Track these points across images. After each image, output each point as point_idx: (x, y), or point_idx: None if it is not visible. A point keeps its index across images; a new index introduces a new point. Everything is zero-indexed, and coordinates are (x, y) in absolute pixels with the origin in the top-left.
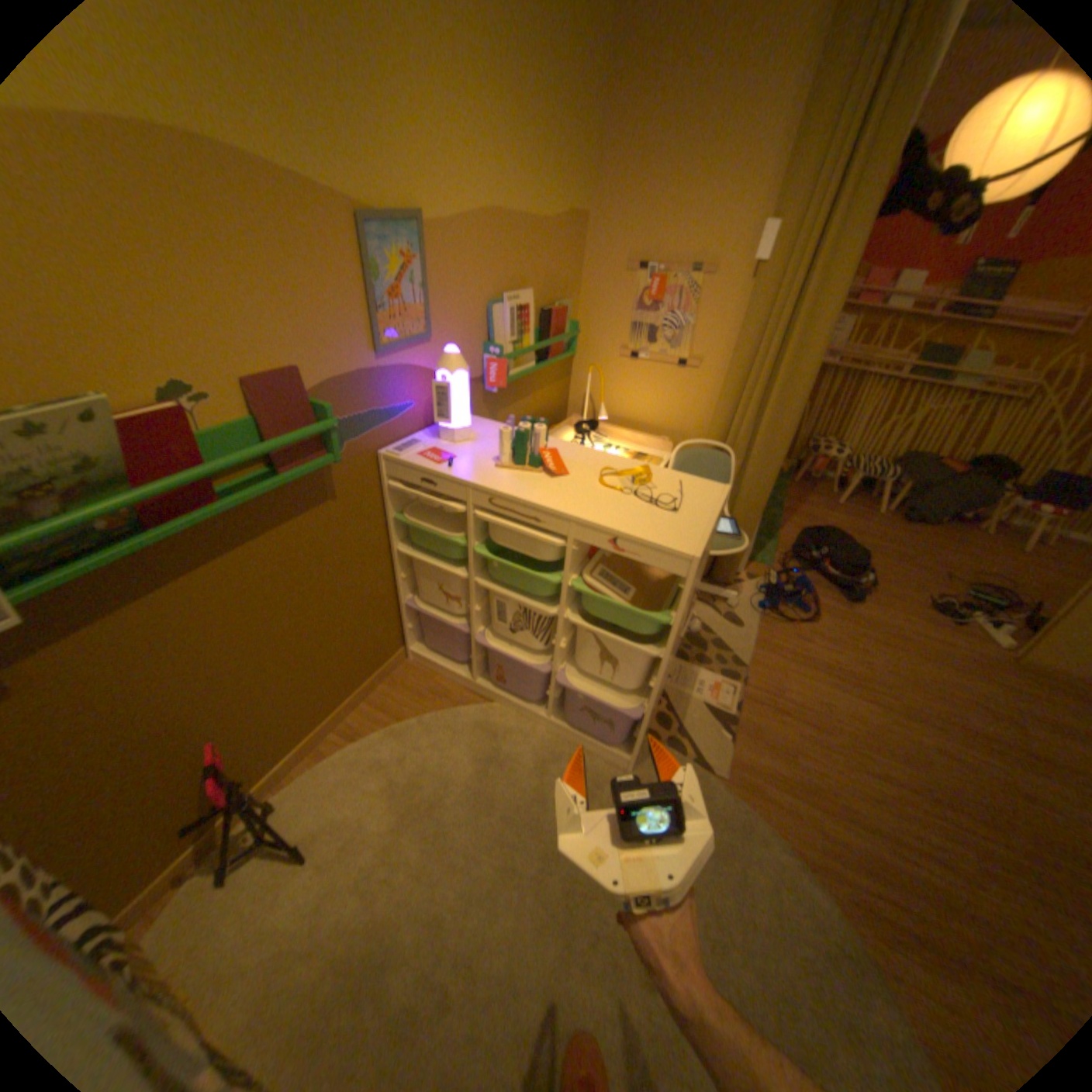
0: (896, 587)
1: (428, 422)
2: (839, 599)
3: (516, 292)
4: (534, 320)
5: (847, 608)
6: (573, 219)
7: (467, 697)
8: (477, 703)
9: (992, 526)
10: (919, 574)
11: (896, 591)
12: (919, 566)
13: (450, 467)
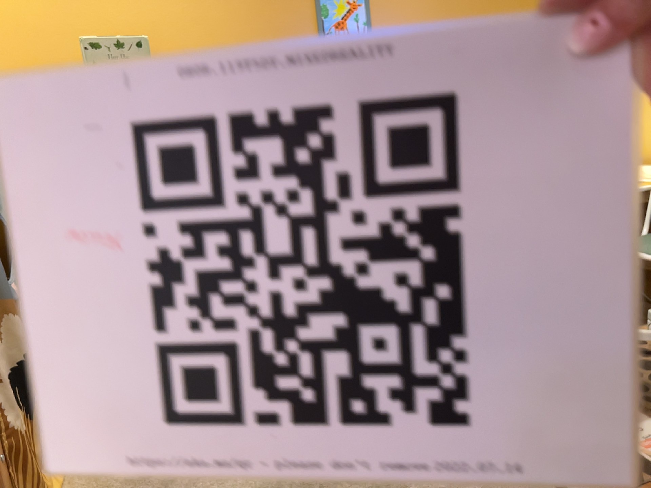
0: None
1: None
2: None
3: None
4: None
5: None
6: None
7: None
8: None
9: None
10: None
11: None
12: None
13: None
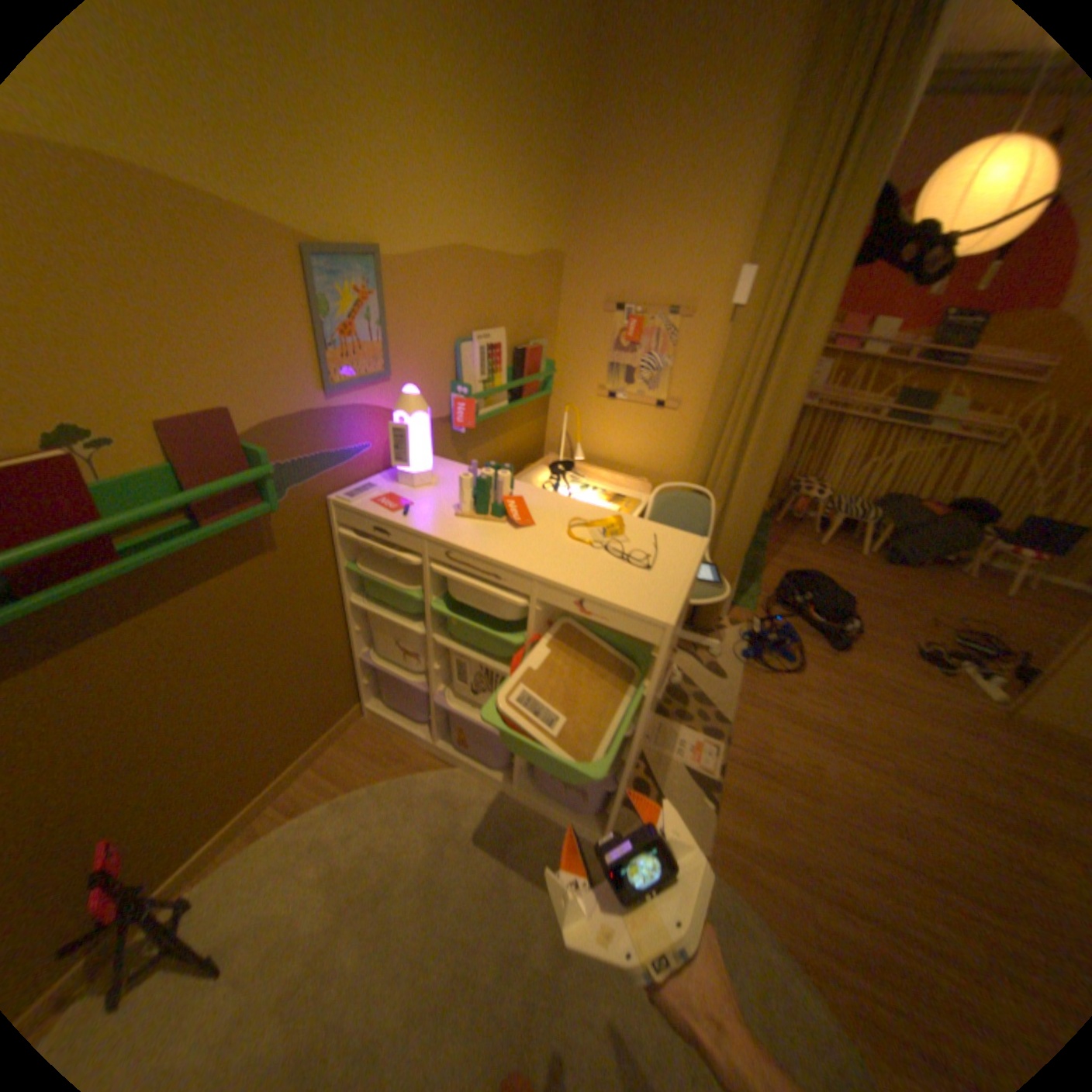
0: (883, 634)
1: (388, 464)
2: (825, 647)
3: (488, 331)
4: (507, 359)
5: (834, 658)
6: (549, 259)
7: (427, 762)
8: (437, 769)
9: (975, 569)
10: (905, 619)
11: (882, 639)
12: (905, 611)
13: (406, 516)
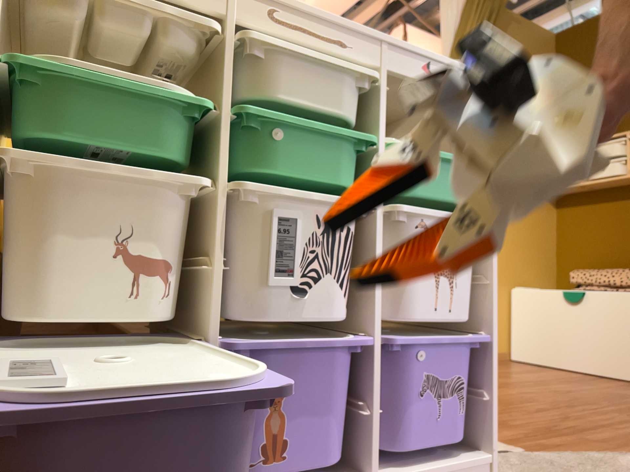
0: None
1: None
2: None
3: None
4: None
5: None
6: None
7: None
8: None
9: None
10: None
11: None
12: None
13: None
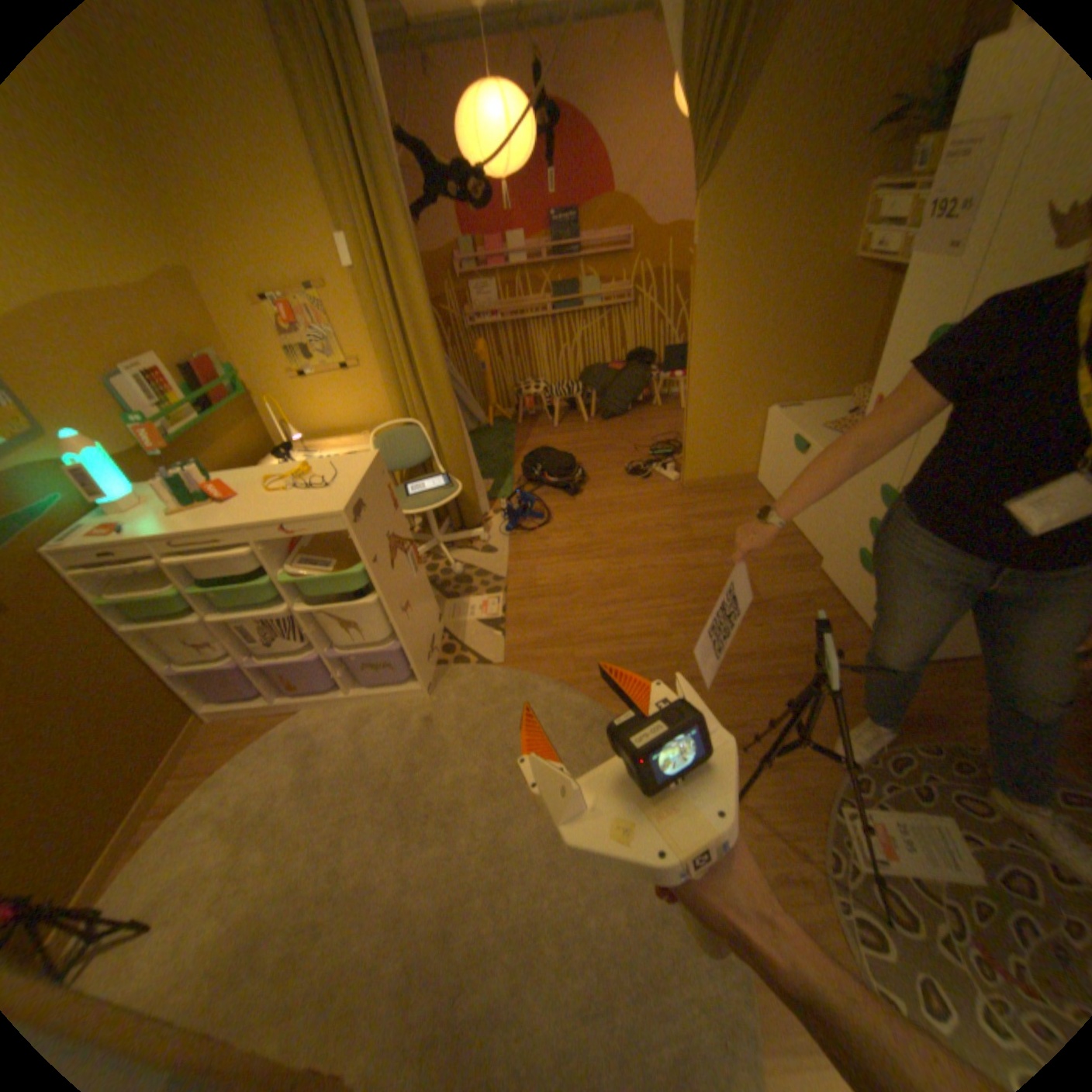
0: (601, 472)
1: (90, 506)
2: (563, 499)
3: (132, 360)
4: (172, 378)
5: (570, 502)
6: (167, 277)
7: (273, 722)
8: (283, 721)
9: (656, 400)
10: (615, 455)
11: (601, 475)
12: (615, 449)
13: (118, 534)
